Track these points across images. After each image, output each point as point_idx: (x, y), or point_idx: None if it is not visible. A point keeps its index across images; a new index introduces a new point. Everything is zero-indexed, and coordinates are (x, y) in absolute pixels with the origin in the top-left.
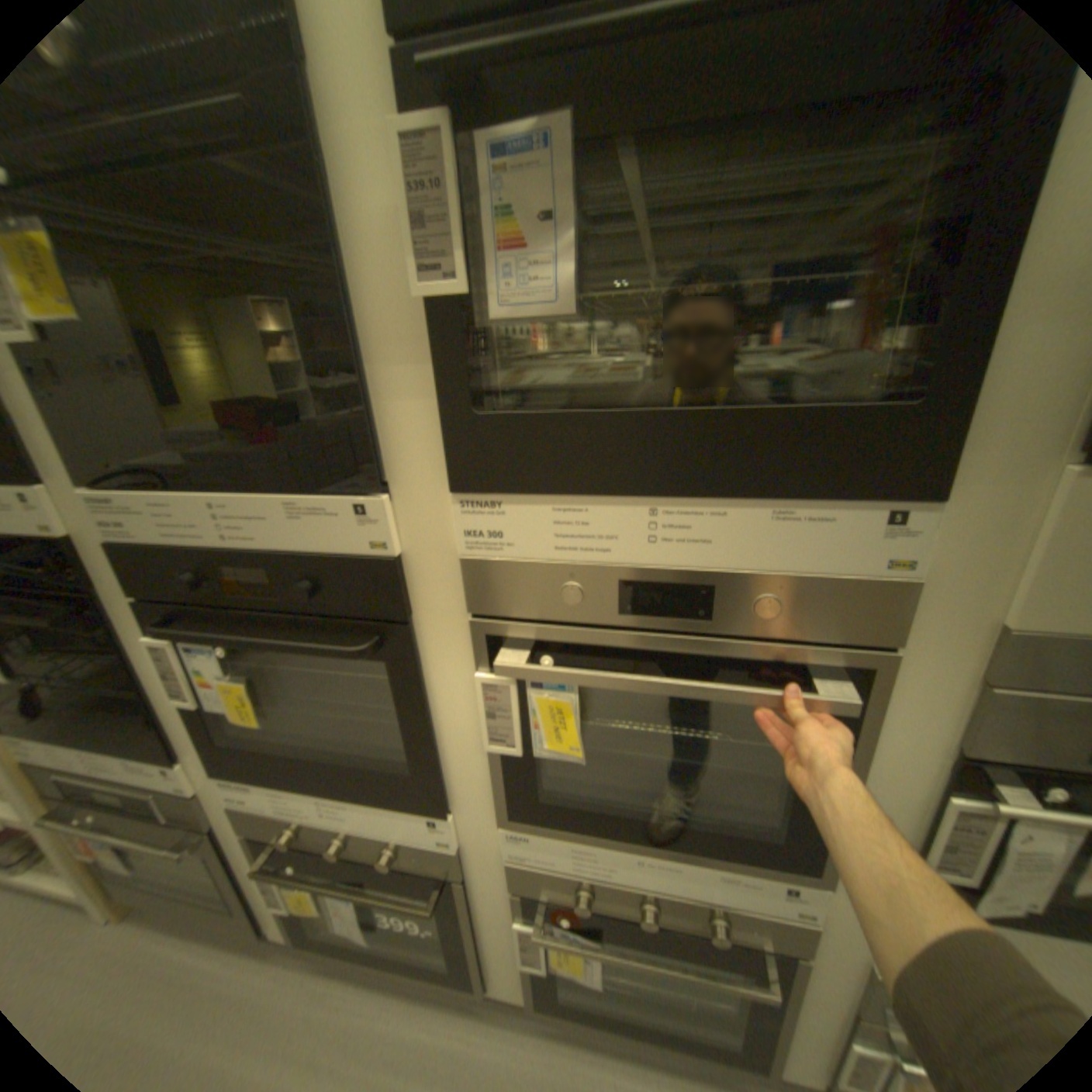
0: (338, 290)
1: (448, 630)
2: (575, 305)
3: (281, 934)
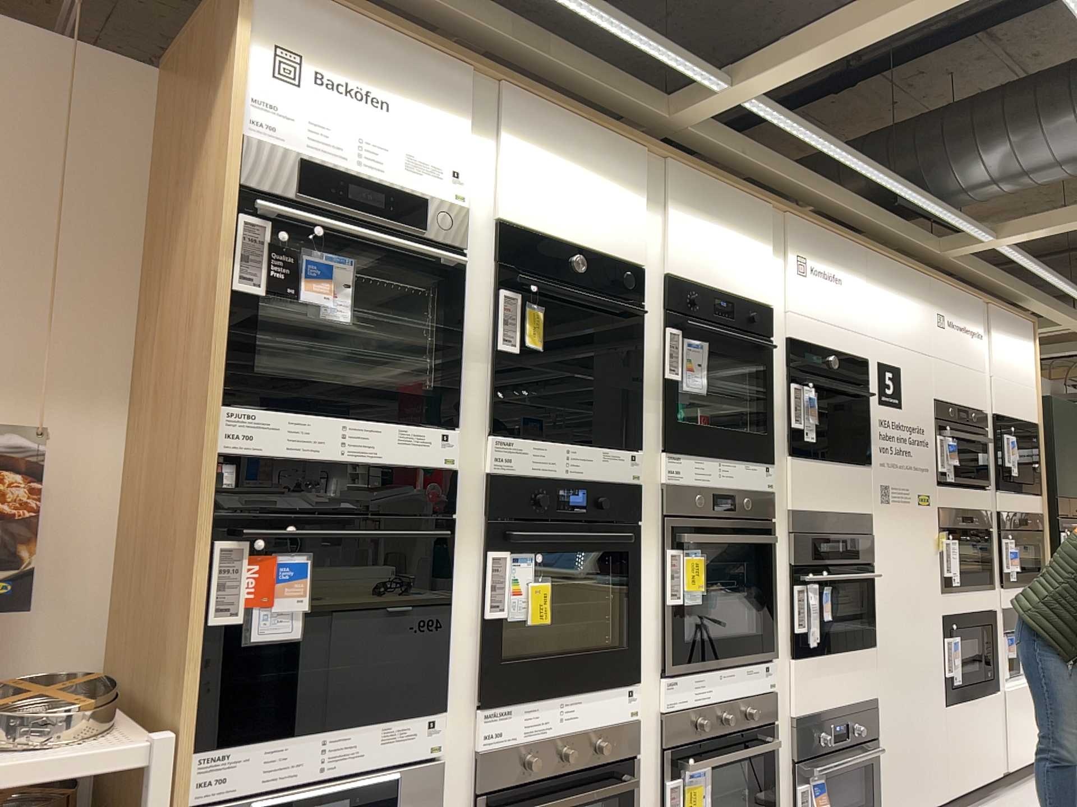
0: (635, 369)
1: (647, 524)
2: (699, 391)
3: None
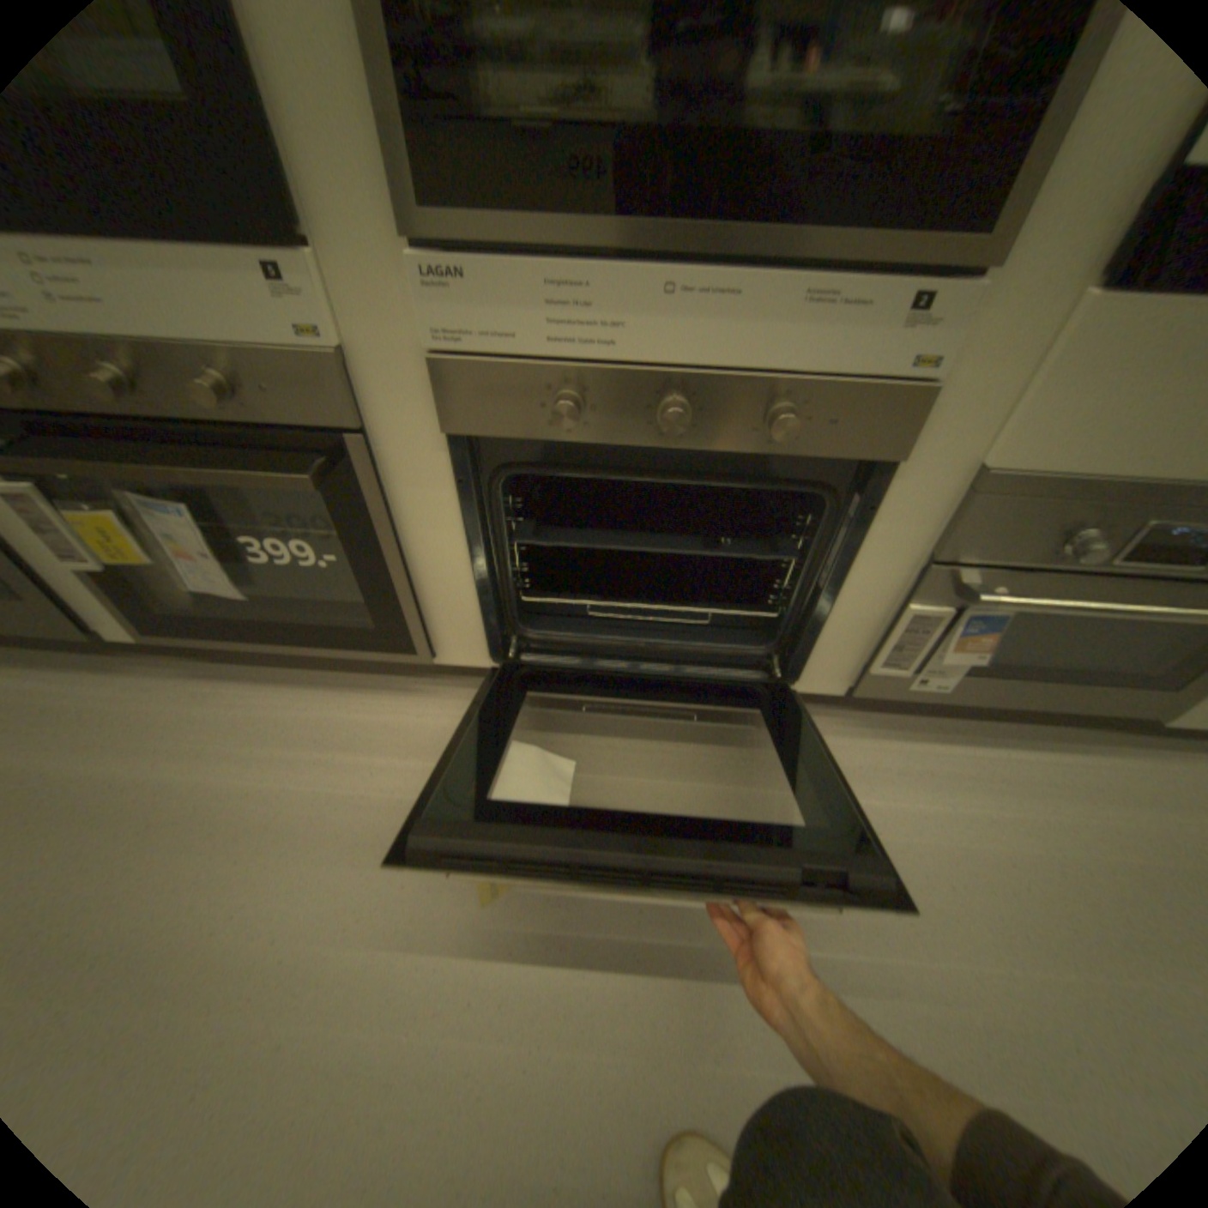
0: None
1: None
2: None
3: (118, 620)
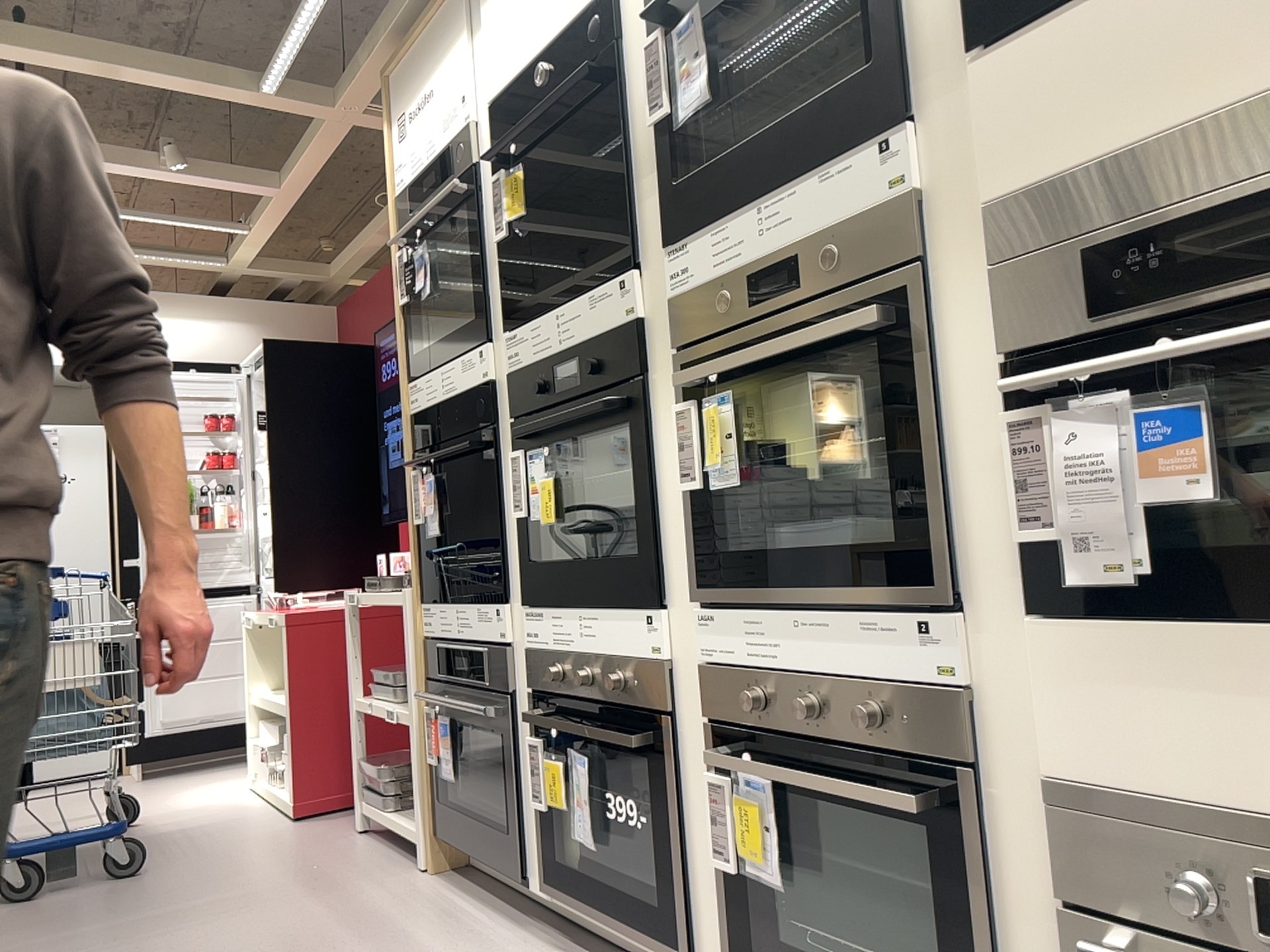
0: (623, 145)
1: (665, 376)
2: (706, 96)
3: (541, 869)
